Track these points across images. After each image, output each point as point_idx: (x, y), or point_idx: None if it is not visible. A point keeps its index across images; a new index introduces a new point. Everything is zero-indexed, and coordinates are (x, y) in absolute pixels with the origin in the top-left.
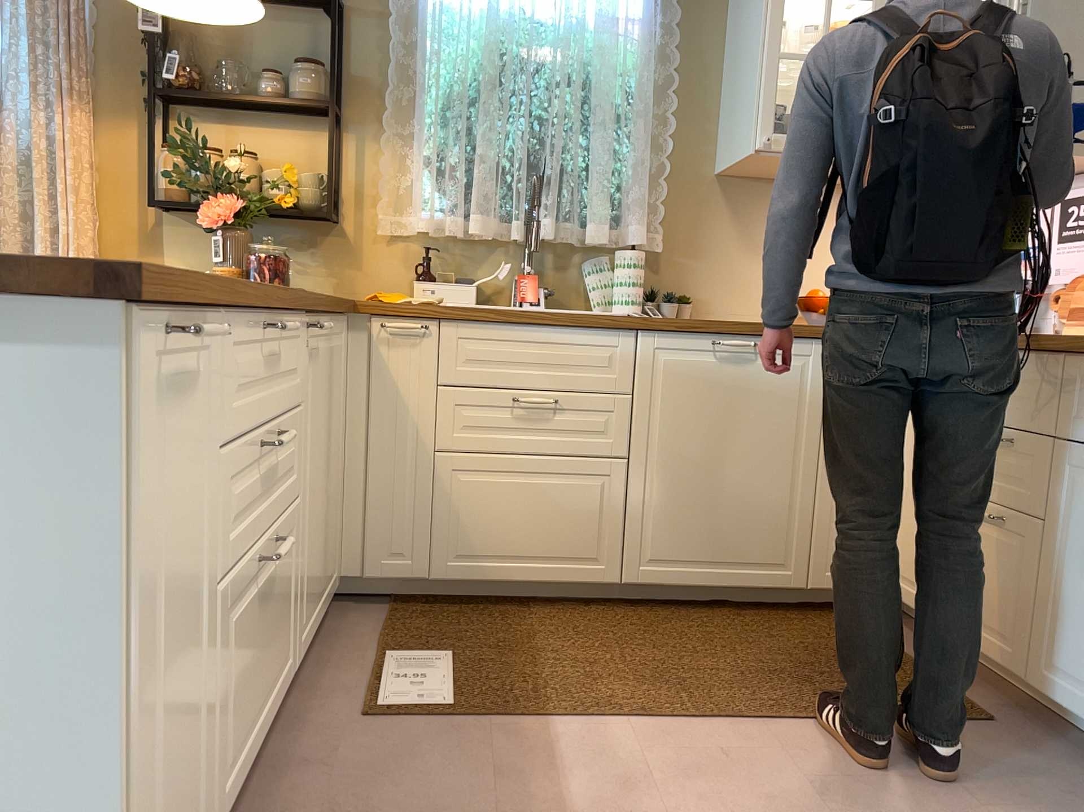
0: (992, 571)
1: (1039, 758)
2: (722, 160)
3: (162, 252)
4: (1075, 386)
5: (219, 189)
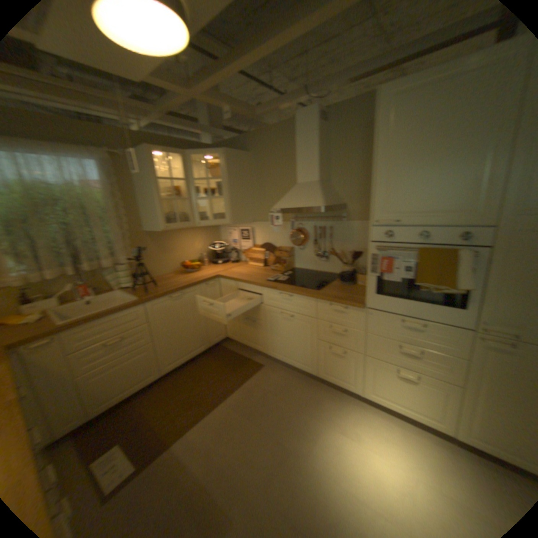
0: (255, 332)
1: (276, 371)
2: (146, 227)
3: None
4: (266, 293)
5: None
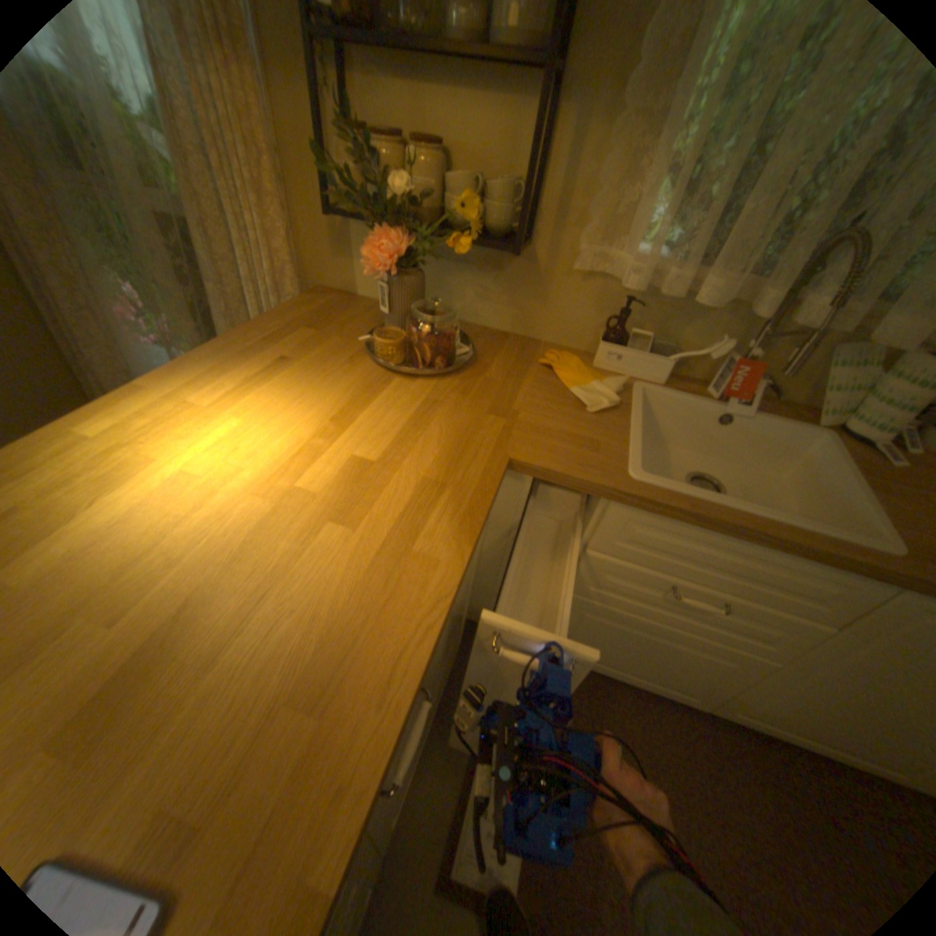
0: None
1: None
2: None
3: (349, 252)
4: None
5: (385, 214)
